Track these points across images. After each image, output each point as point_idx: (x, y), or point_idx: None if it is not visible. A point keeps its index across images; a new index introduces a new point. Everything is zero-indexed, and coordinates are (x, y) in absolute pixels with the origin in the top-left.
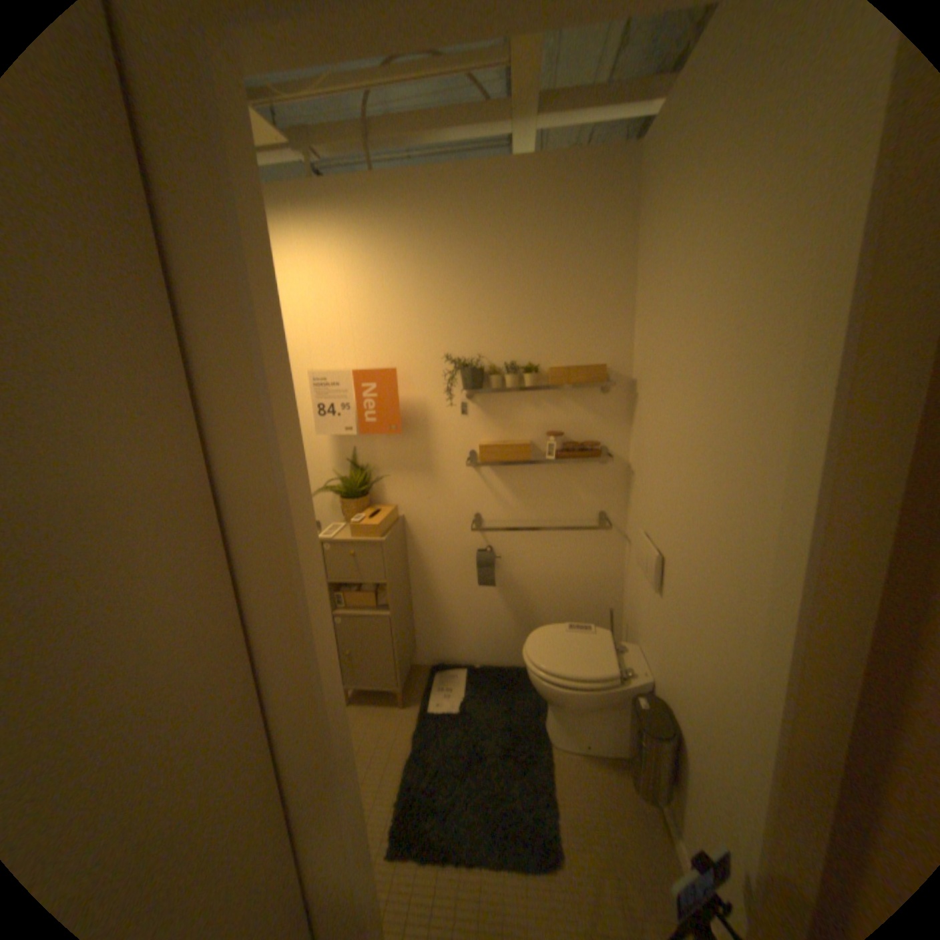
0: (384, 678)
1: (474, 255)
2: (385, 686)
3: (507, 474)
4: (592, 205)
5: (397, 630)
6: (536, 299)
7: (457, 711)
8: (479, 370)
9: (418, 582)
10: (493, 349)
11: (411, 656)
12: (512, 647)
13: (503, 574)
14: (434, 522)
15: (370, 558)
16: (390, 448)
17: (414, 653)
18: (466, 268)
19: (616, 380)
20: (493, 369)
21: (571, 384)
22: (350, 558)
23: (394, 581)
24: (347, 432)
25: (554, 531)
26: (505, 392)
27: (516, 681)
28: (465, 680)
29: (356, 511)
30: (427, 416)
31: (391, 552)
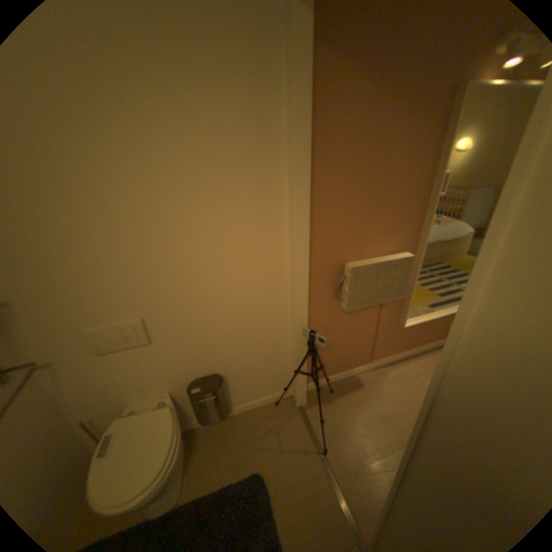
0: None
1: None
2: None
3: None
4: None
5: None
6: None
7: None
8: None
9: None
10: None
11: None
12: None
13: None
14: None
15: None
16: None
17: None
18: None
19: None
20: None
21: None
22: None
23: None
24: None
25: None
26: None
27: None
28: None
29: None
30: None
31: None
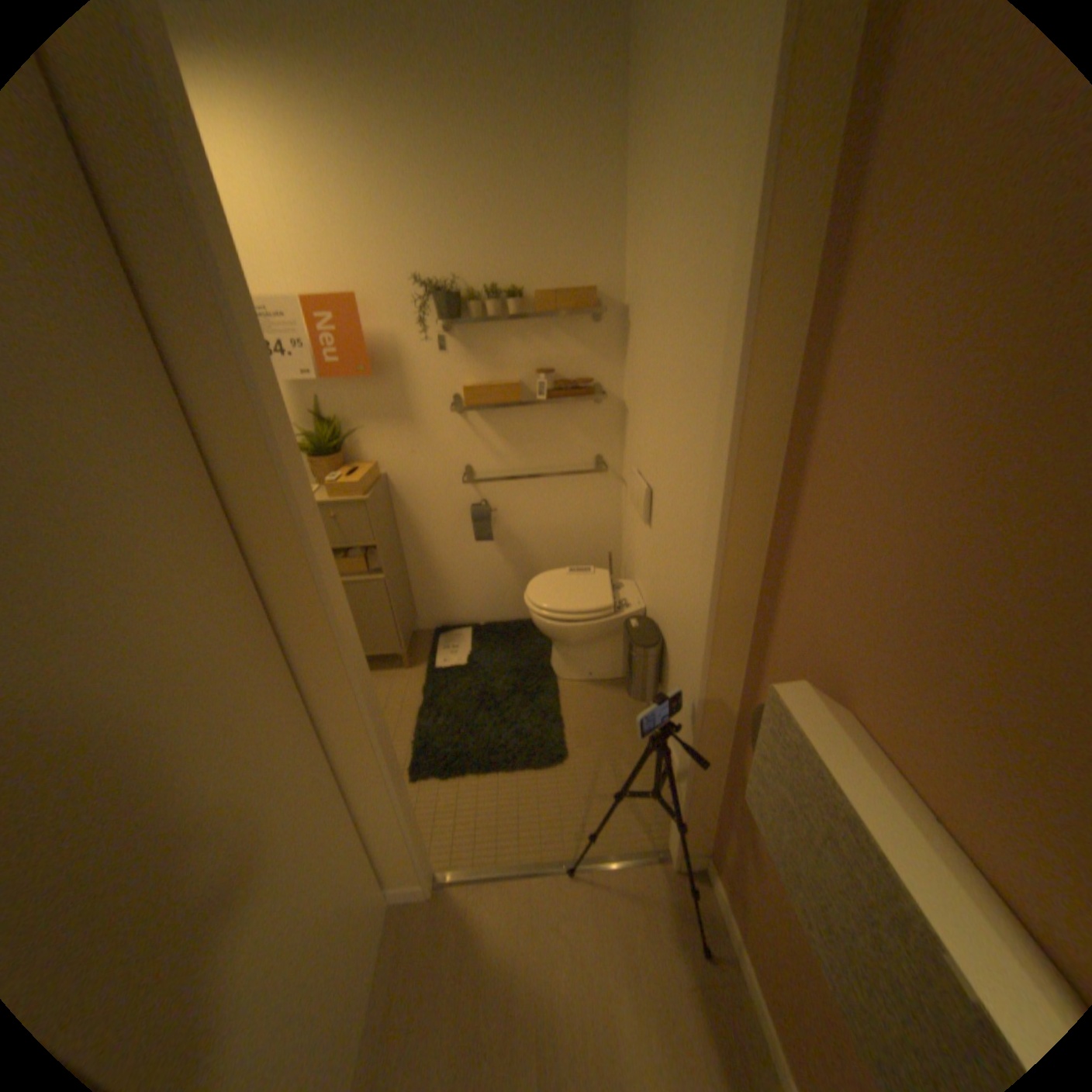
0: (386, 642)
1: (435, 140)
2: (388, 650)
3: (497, 420)
4: (573, 77)
5: (394, 593)
6: (514, 204)
7: (465, 664)
8: (455, 296)
9: (411, 546)
10: (469, 269)
11: (413, 621)
12: (516, 602)
13: (501, 529)
14: (422, 479)
15: (354, 520)
16: (360, 396)
17: (416, 619)
18: (426, 159)
19: (607, 306)
20: (472, 294)
21: (559, 312)
22: (332, 522)
23: (384, 544)
24: (303, 378)
25: (550, 480)
26: (487, 324)
27: (521, 631)
28: (471, 637)
29: (330, 471)
30: (399, 356)
31: (377, 513)
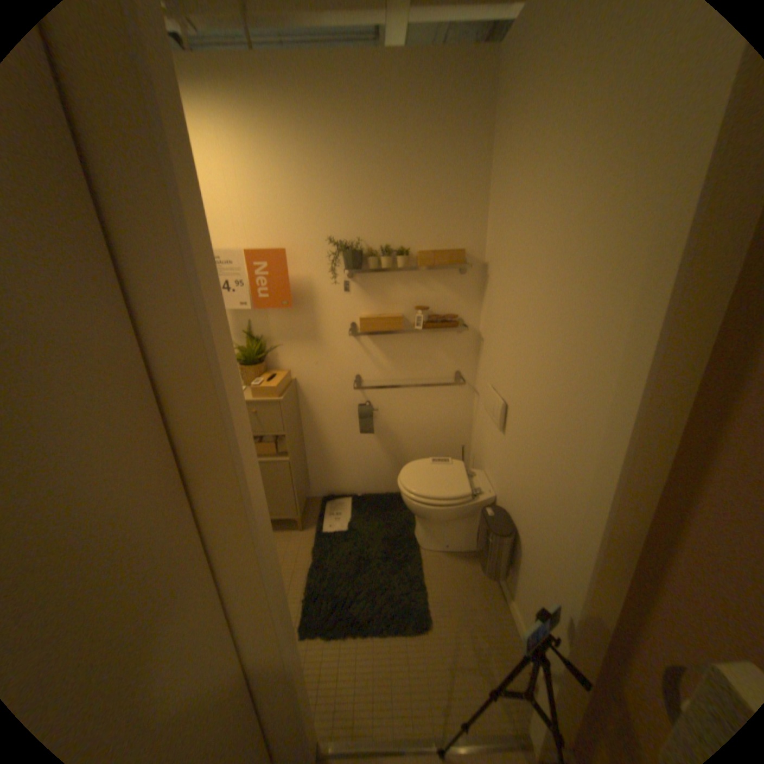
0: (286, 509)
1: (352, 145)
2: (287, 515)
3: (383, 342)
4: (456, 103)
5: (295, 471)
6: (407, 189)
7: (346, 529)
8: (359, 252)
9: (309, 432)
10: (370, 233)
11: (307, 491)
12: (387, 478)
13: (379, 423)
14: (322, 383)
15: (270, 415)
16: (282, 321)
17: (309, 488)
18: (345, 157)
19: (472, 263)
20: (371, 251)
21: (436, 266)
22: (253, 416)
23: (291, 433)
24: (242, 307)
25: (419, 388)
26: (380, 272)
27: (390, 503)
28: (351, 506)
29: (255, 376)
30: (313, 293)
31: (288, 409)
